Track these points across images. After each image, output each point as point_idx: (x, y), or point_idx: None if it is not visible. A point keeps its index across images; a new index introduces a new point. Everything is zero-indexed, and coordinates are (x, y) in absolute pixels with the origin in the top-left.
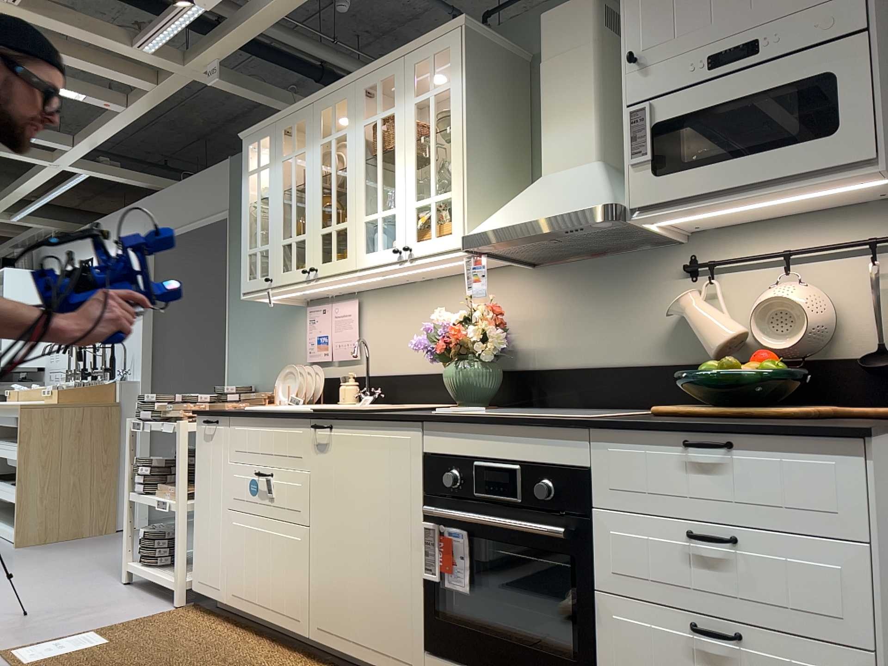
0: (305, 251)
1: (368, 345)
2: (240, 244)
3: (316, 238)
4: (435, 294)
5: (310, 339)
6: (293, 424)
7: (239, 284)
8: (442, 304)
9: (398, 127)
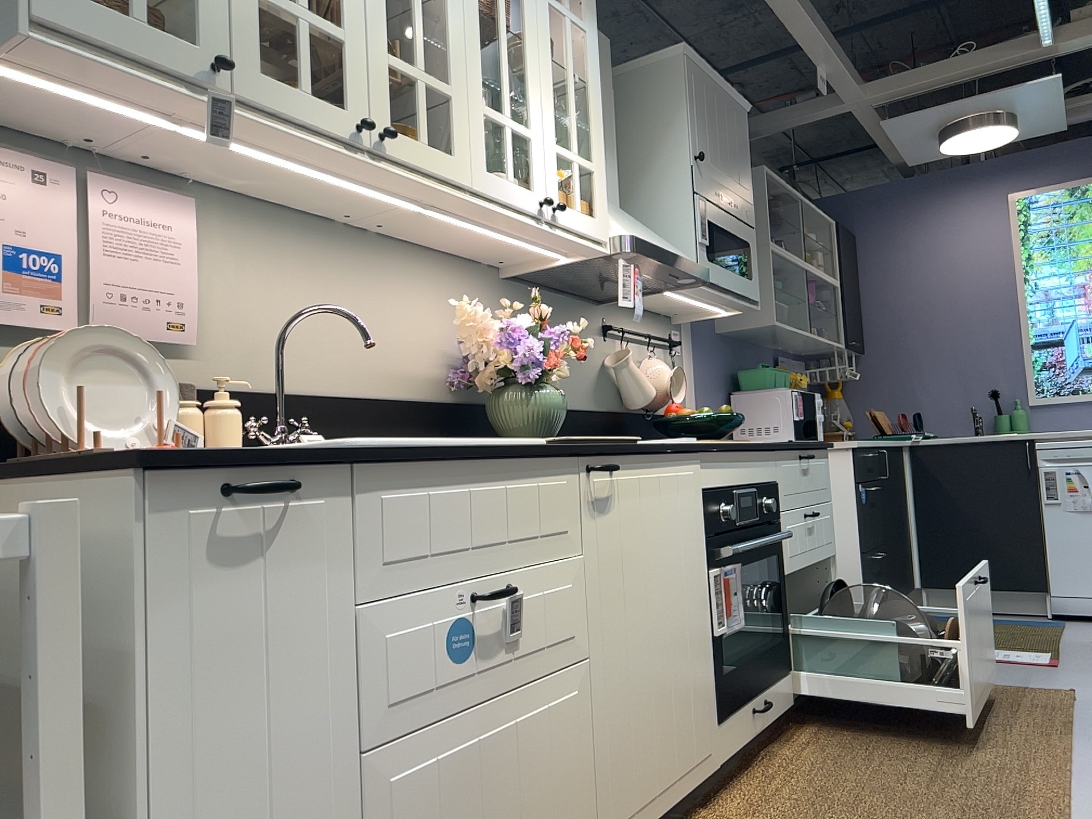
0: (344, 73)
1: (216, 316)
2: None
3: (379, 65)
4: (376, 262)
5: None
6: (548, 469)
7: None
8: (387, 283)
9: (530, 11)
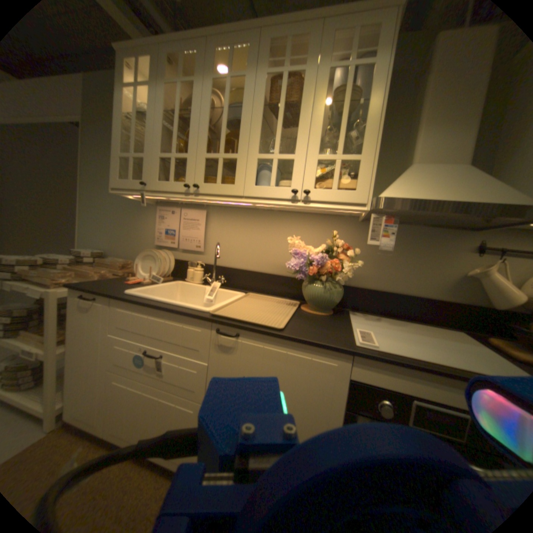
0: (187, 169)
1: (212, 243)
2: (91, 145)
3: (201, 160)
4: (276, 221)
5: (159, 229)
6: (191, 322)
7: (90, 175)
8: (280, 229)
9: (308, 83)
